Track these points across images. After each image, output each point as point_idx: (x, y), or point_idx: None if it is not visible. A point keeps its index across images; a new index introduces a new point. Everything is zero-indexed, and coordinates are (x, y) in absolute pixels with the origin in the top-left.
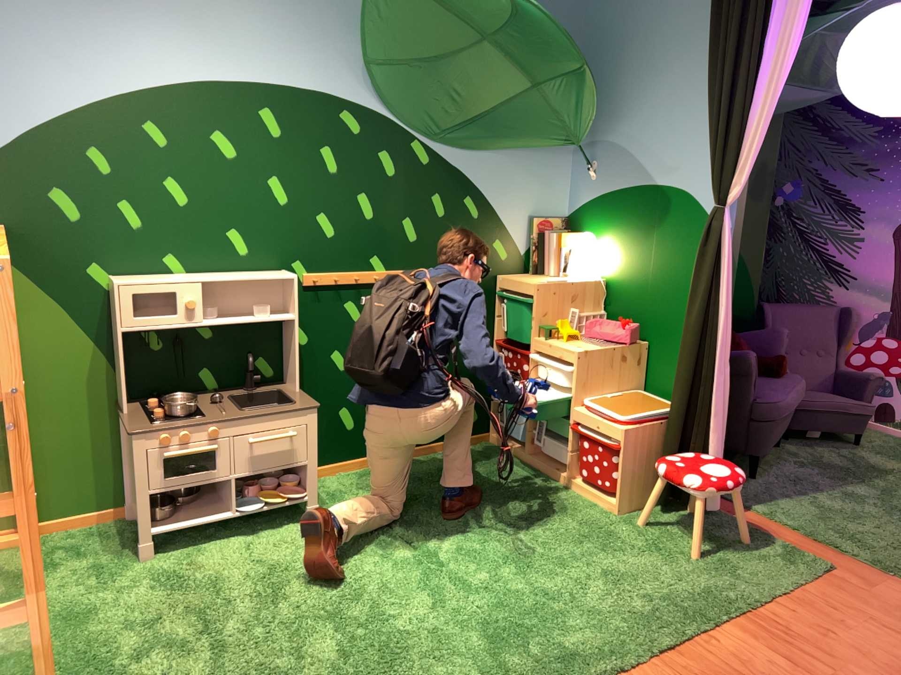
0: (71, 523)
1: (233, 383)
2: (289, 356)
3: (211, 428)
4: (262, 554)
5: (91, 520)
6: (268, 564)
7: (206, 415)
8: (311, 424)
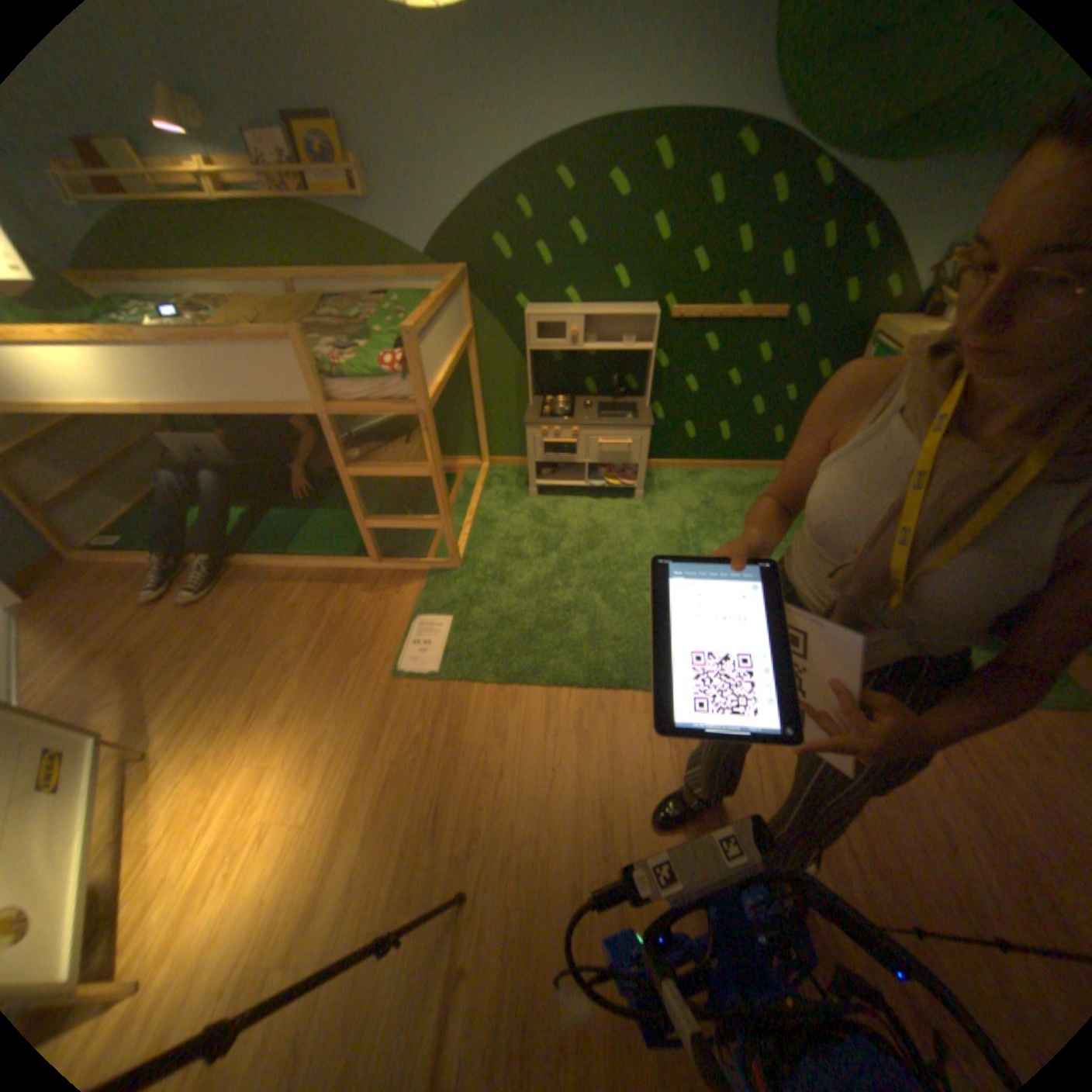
0: (501, 464)
1: (604, 393)
2: (646, 379)
3: (569, 430)
4: (590, 519)
5: (512, 465)
6: (590, 527)
7: (569, 420)
8: (642, 439)
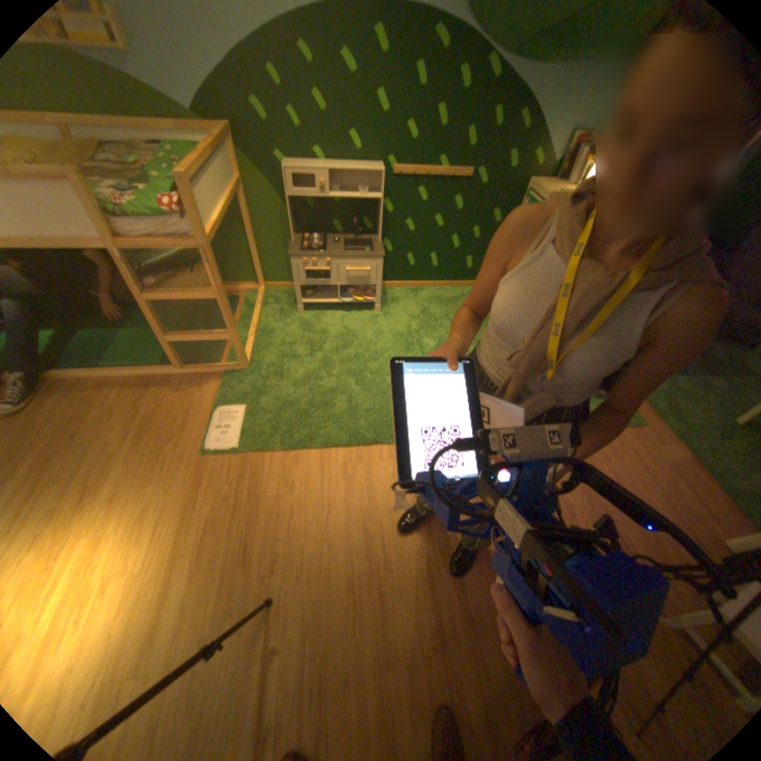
0: (274, 287)
1: (348, 232)
2: (378, 221)
3: (323, 260)
4: (344, 326)
5: (283, 287)
6: (344, 332)
7: (323, 252)
8: (377, 267)
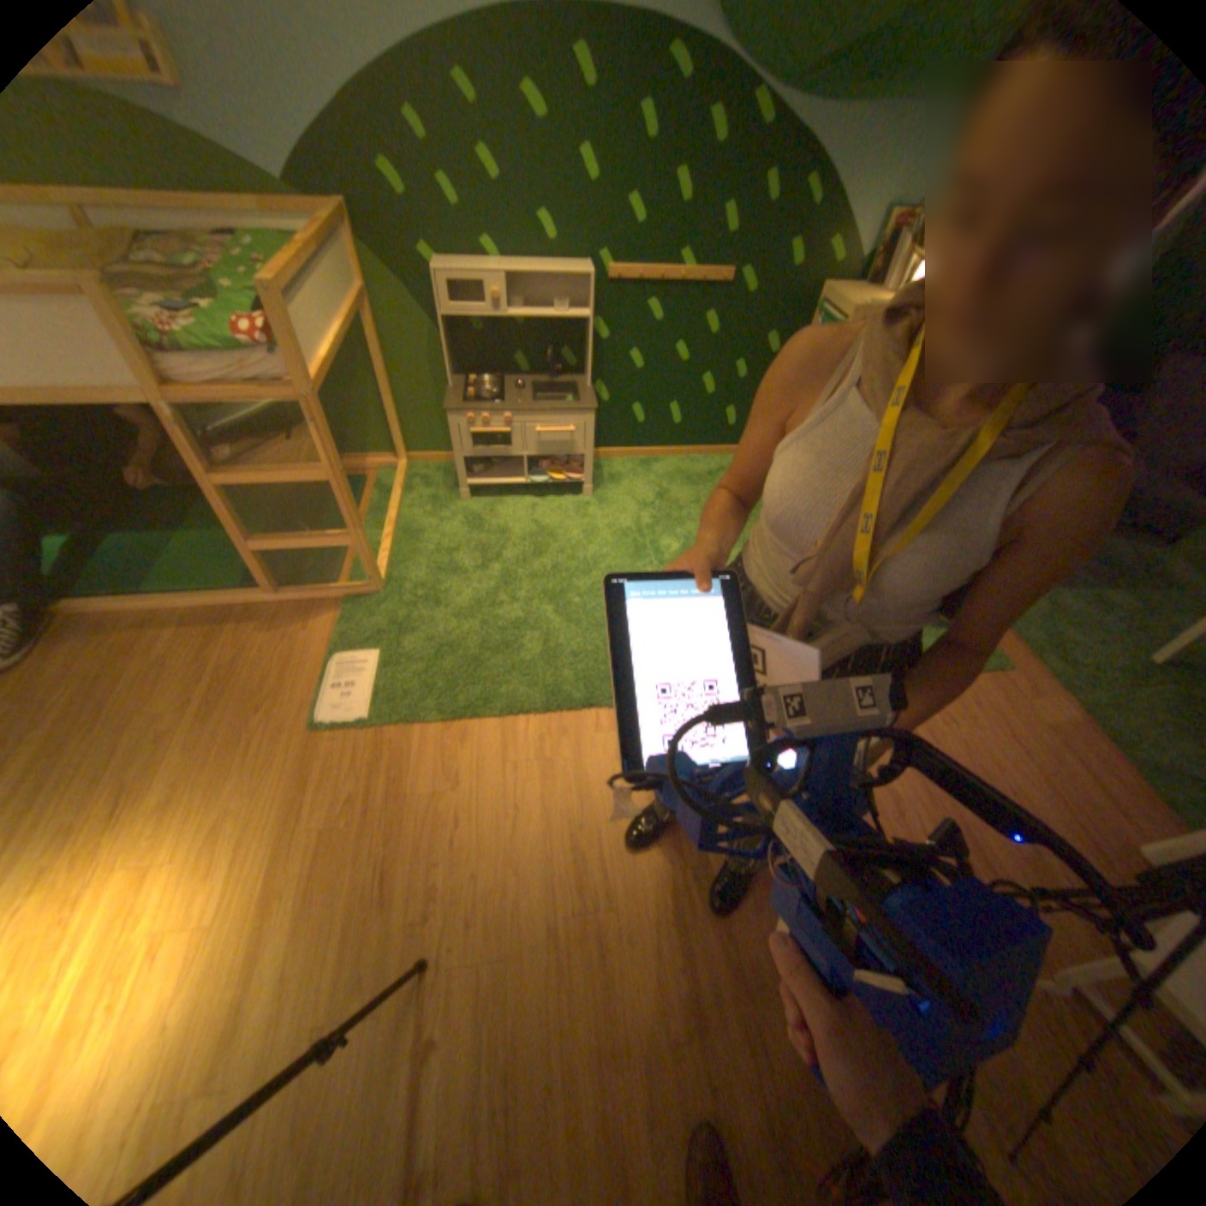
0: (423, 461)
1: (538, 371)
2: (585, 353)
3: (500, 417)
4: (535, 521)
5: (436, 461)
6: (535, 530)
7: (498, 404)
8: (586, 426)
